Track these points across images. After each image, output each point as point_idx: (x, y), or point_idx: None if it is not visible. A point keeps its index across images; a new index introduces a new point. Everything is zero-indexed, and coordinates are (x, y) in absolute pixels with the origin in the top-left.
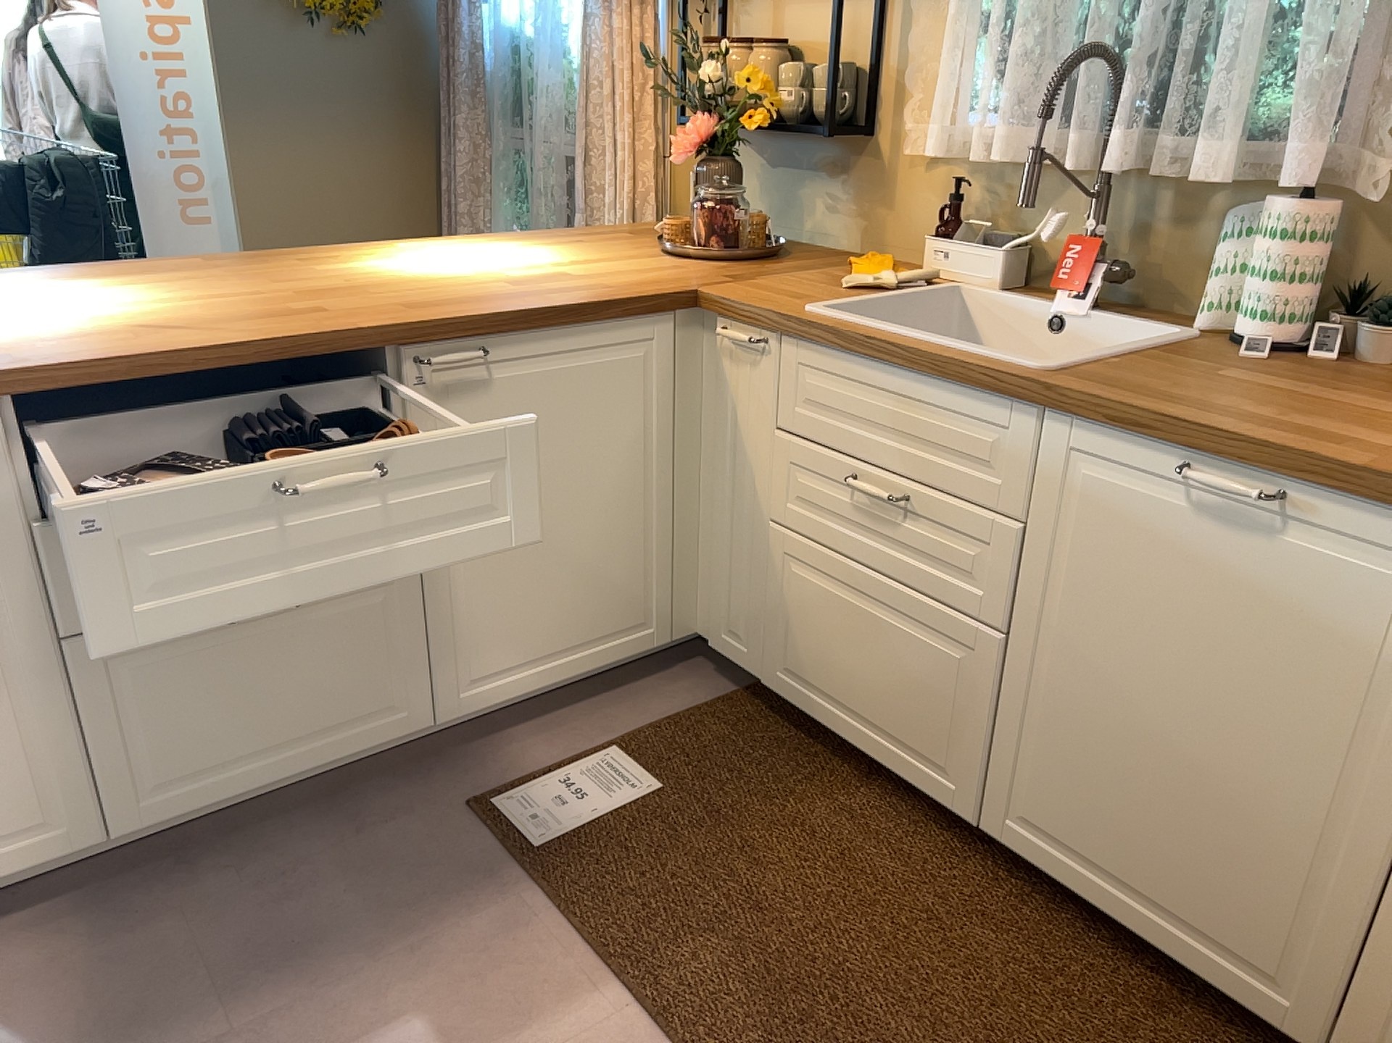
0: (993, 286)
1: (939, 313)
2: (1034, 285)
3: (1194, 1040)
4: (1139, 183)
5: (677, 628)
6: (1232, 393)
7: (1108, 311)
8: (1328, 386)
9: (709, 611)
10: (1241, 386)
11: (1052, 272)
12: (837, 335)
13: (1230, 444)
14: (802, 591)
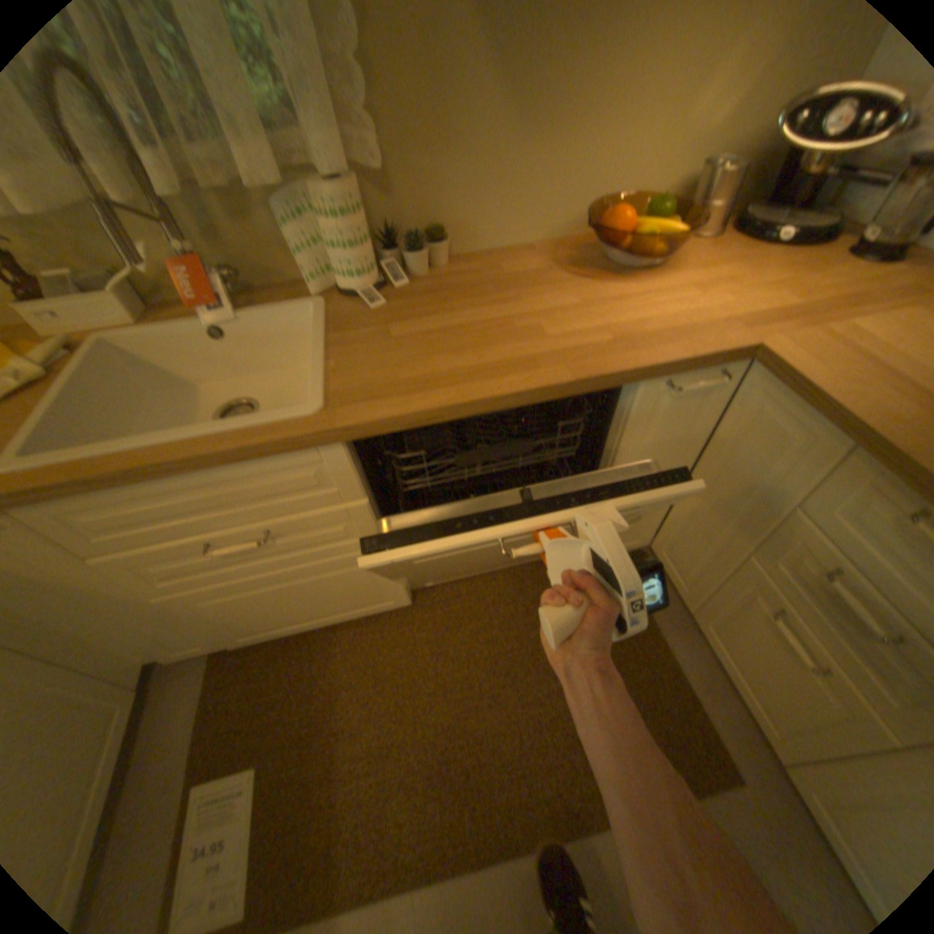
0: (125, 318)
1: (107, 365)
2: (151, 298)
3: (539, 589)
4: (179, 186)
5: (129, 680)
6: (427, 347)
7: (239, 300)
8: (441, 305)
9: (141, 652)
10: (419, 336)
11: (158, 282)
12: (82, 482)
13: (496, 400)
14: (218, 607)
